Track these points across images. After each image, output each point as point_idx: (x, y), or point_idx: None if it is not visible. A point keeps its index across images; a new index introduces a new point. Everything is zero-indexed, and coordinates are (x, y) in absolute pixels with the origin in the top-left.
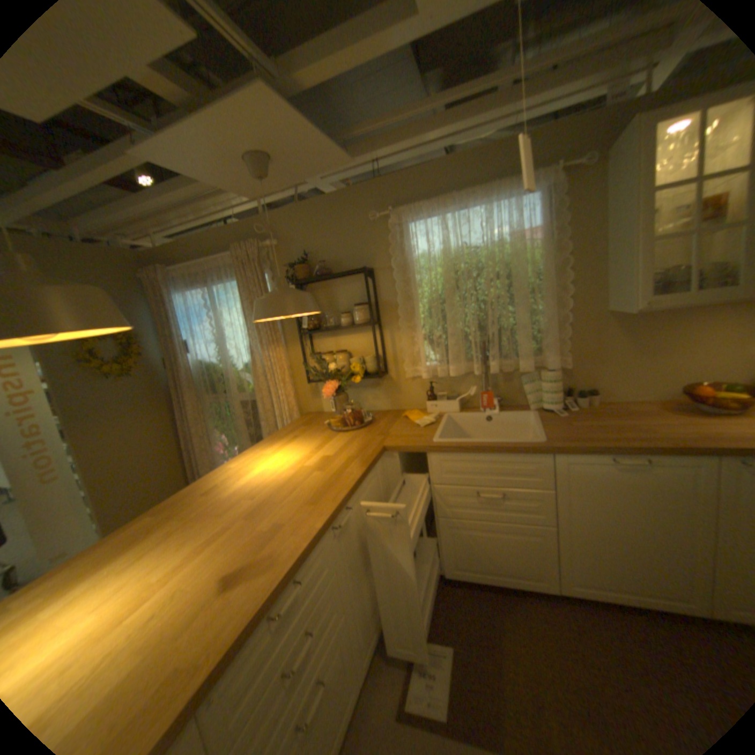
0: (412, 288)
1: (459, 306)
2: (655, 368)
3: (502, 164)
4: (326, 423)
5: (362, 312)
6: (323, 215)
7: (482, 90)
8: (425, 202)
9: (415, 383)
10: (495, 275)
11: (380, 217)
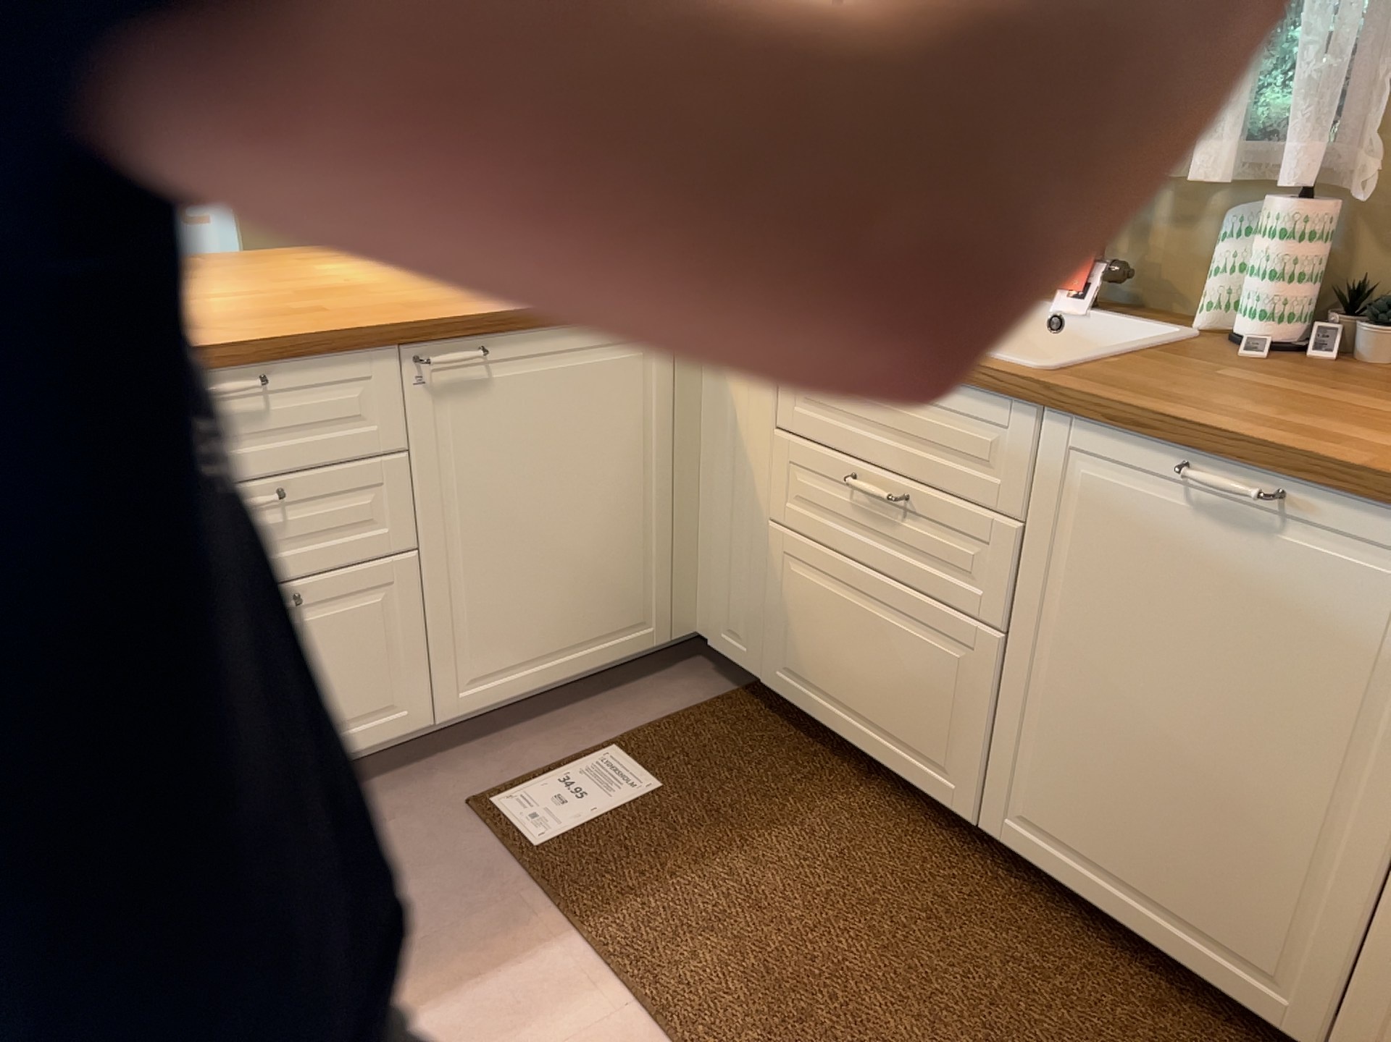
0: None
1: None
2: None
3: None
4: None
5: None
6: None
7: None
8: None
9: None
10: None
11: None
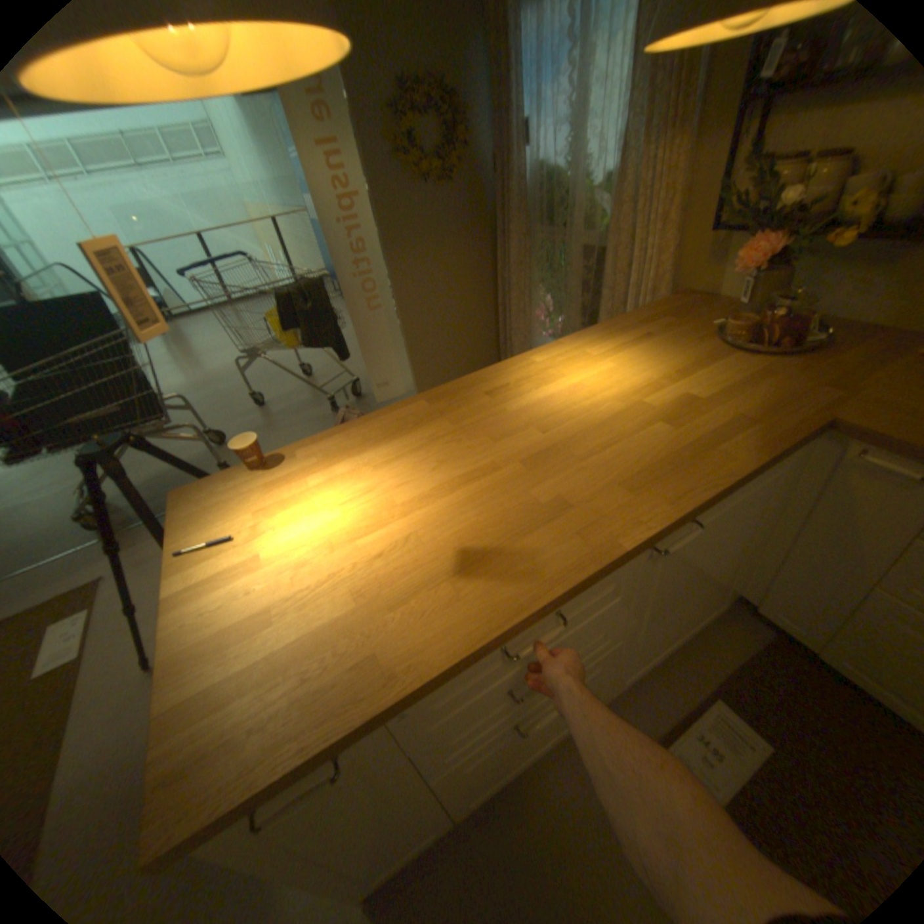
0: None
1: None
2: None
3: None
4: (718, 324)
5: None
6: None
7: None
8: None
9: None
10: None
11: None
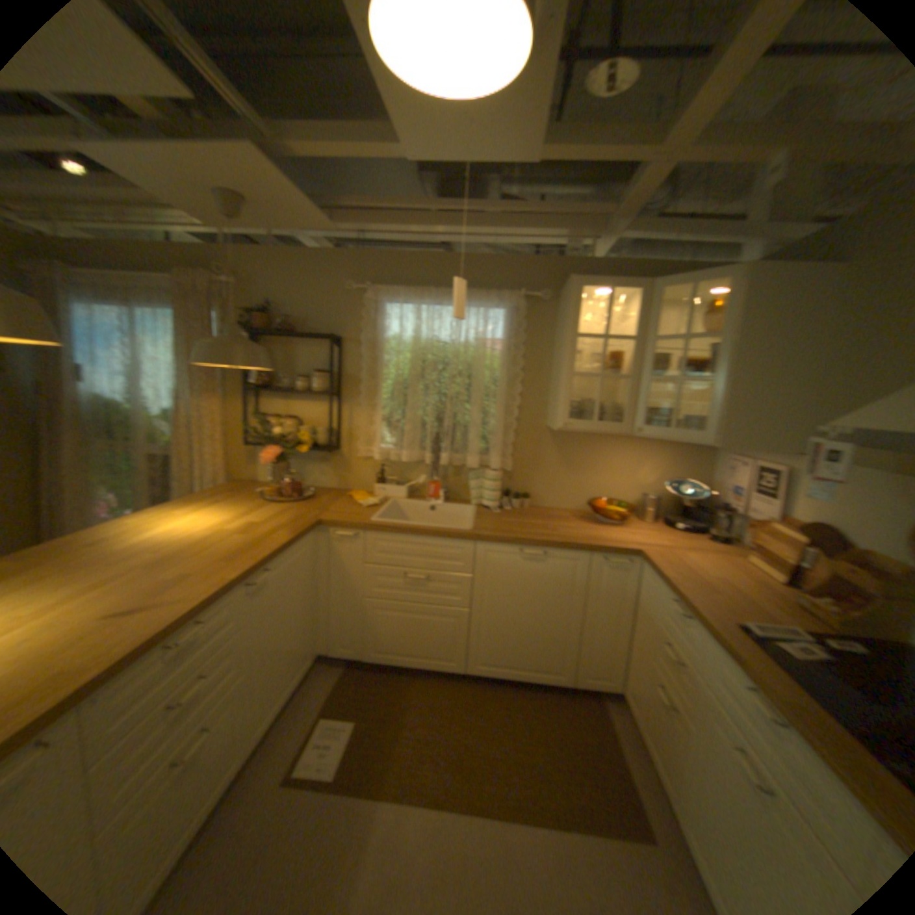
0: (381, 368)
1: (423, 395)
2: (576, 482)
3: (480, 276)
4: (262, 492)
5: (324, 380)
6: (299, 269)
7: (473, 205)
8: (406, 289)
9: (370, 464)
10: (461, 374)
11: (360, 289)
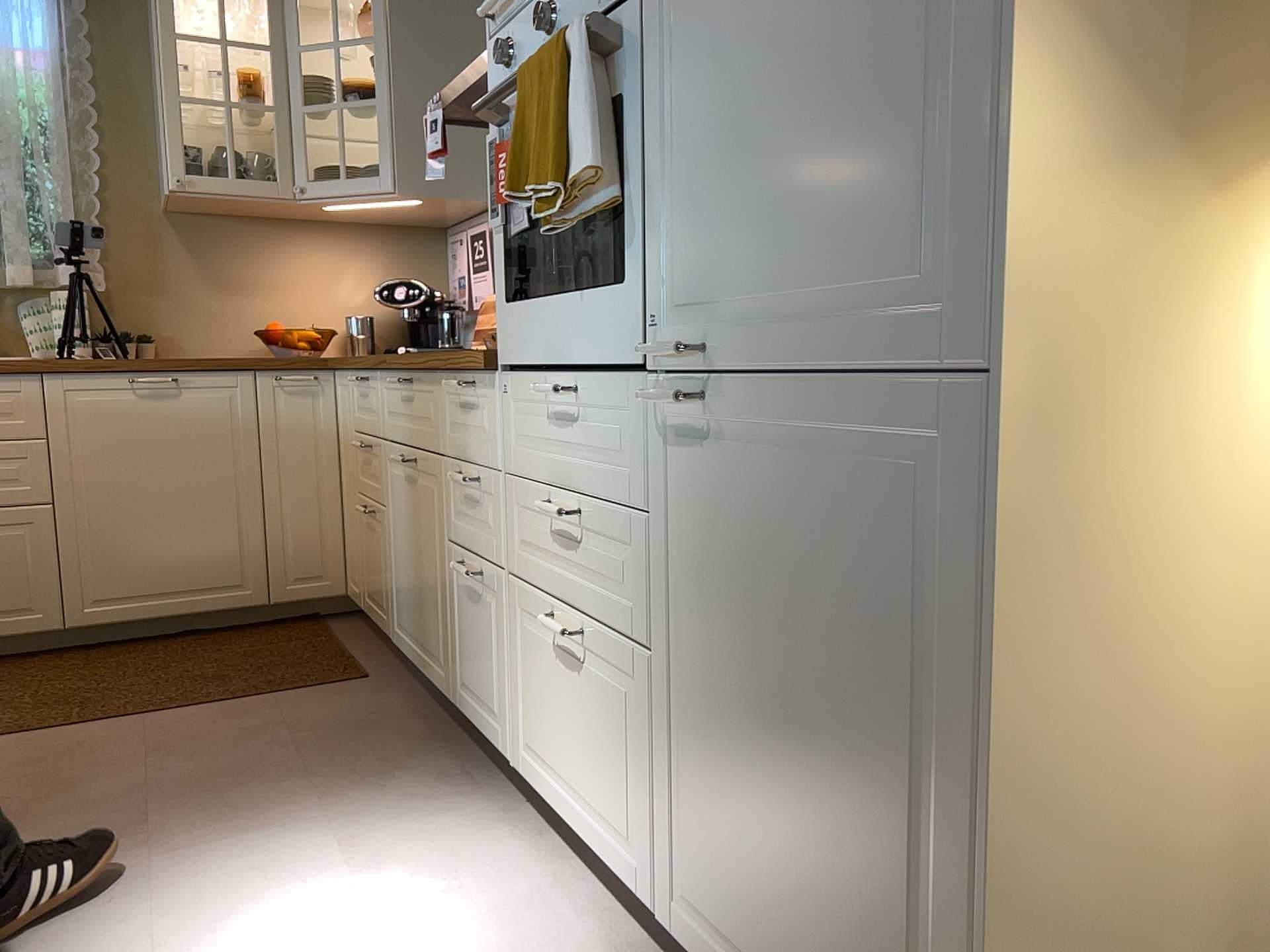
0: None
1: None
2: (232, 309)
3: None
4: None
5: None
6: None
7: None
8: None
9: None
10: None
11: None
